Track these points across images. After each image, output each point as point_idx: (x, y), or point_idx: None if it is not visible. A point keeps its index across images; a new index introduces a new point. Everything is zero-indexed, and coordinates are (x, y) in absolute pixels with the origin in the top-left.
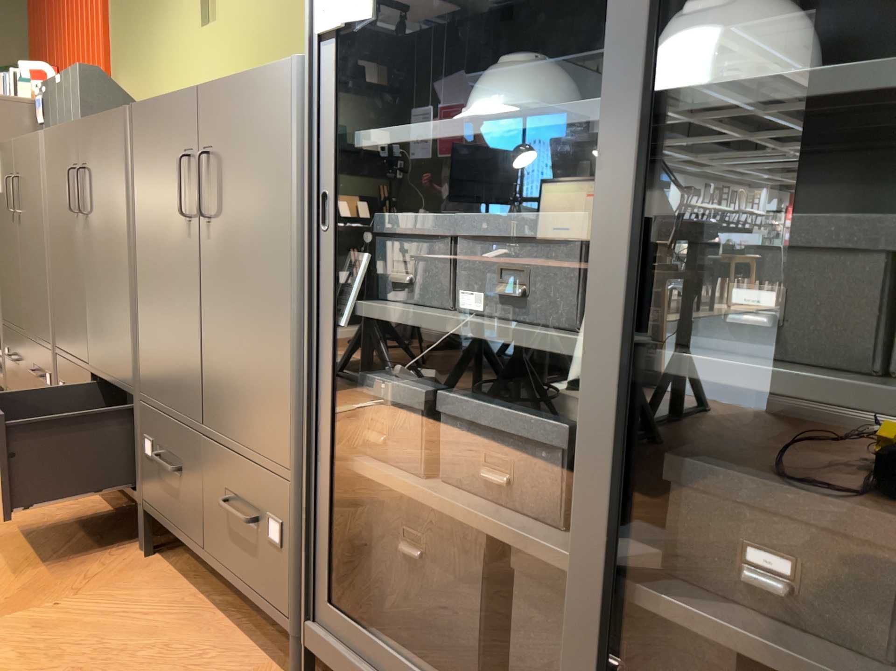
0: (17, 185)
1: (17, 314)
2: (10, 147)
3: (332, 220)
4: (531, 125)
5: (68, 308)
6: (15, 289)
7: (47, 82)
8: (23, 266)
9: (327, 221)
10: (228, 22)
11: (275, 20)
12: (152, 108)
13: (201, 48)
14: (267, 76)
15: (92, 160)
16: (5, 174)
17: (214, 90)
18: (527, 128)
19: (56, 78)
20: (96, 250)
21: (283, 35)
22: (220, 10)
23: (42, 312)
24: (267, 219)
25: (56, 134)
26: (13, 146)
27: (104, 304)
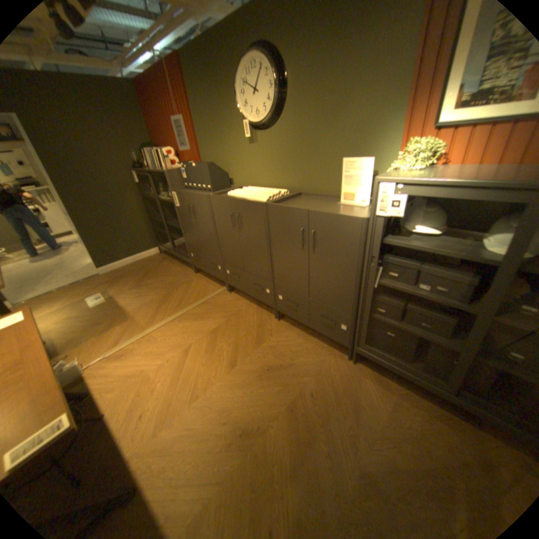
0: (193, 207)
1: (197, 245)
2: (185, 193)
3: (375, 263)
4: (460, 258)
5: (230, 251)
6: (195, 238)
7: (186, 163)
8: (199, 232)
9: (373, 263)
10: (264, 145)
11: (290, 149)
12: (281, 208)
13: (250, 151)
14: (348, 219)
15: (243, 213)
16: (183, 201)
17: (318, 214)
18: (457, 257)
19: (192, 163)
20: (247, 240)
21: (295, 156)
22: (259, 139)
23: (214, 248)
24: (345, 256)
25: (217, 198)
26: (187, 193)
27: (253, 255)
